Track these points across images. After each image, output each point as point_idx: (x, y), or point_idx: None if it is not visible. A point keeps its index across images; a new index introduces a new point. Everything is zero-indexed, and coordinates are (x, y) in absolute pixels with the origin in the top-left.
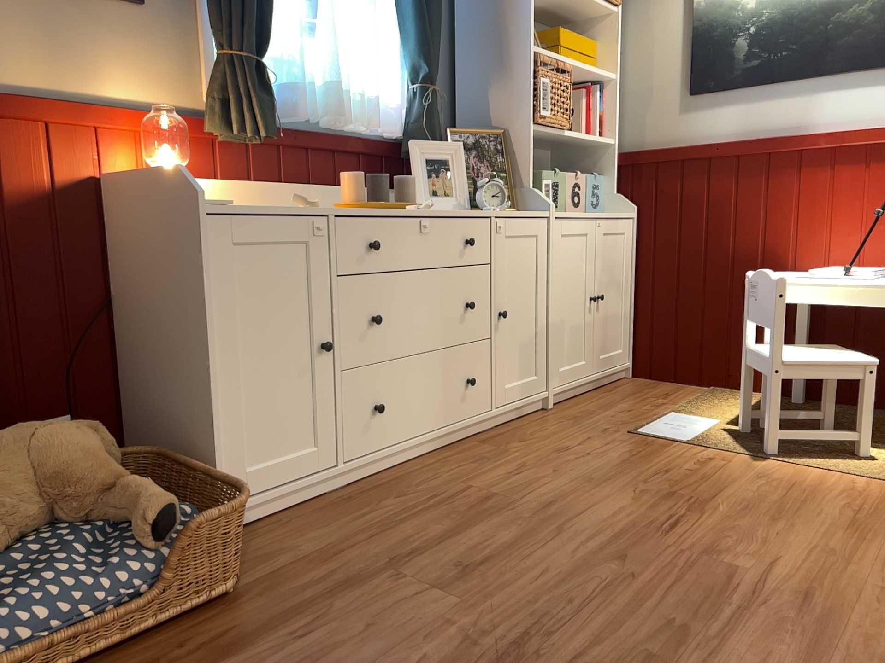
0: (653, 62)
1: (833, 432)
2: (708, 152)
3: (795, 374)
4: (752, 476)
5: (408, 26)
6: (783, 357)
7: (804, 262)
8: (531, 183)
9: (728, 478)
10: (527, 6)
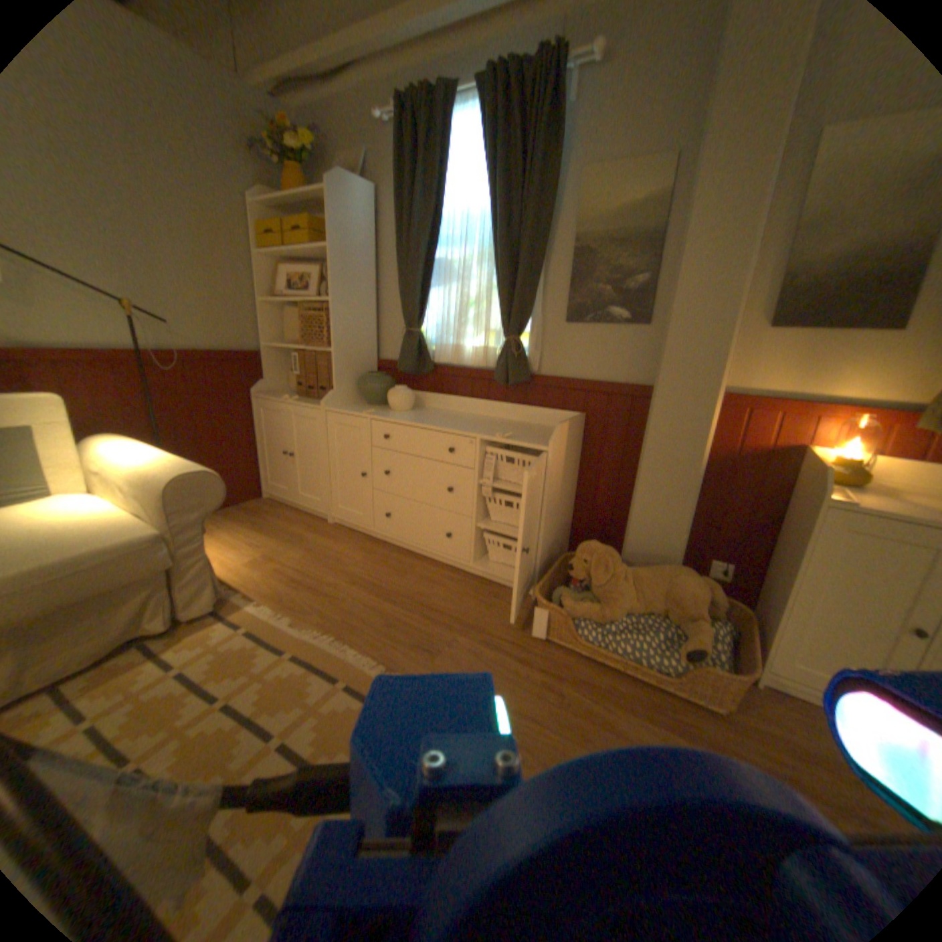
0: None
1: None
2: None
3: None
4: None
5: None
6: None
7: None
8: None
9: None
10: None
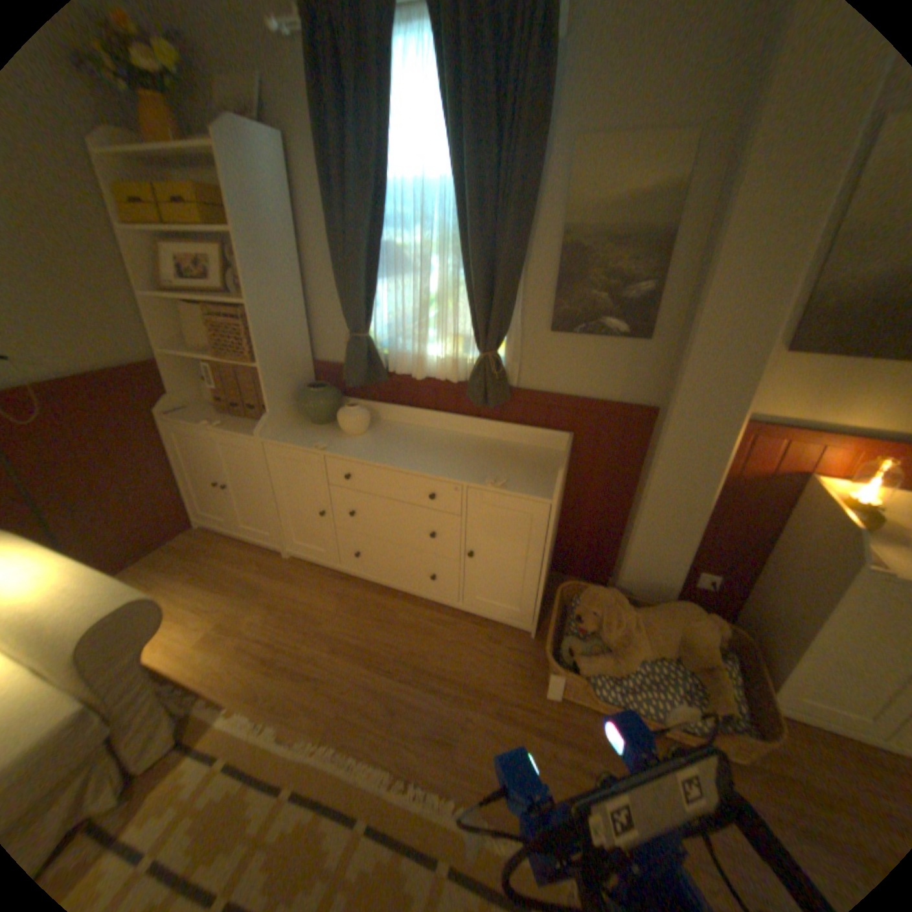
0: None
1: None
2: None
3: None
4: None
5: None
6: None
7: None
8: None
9: None
10: None
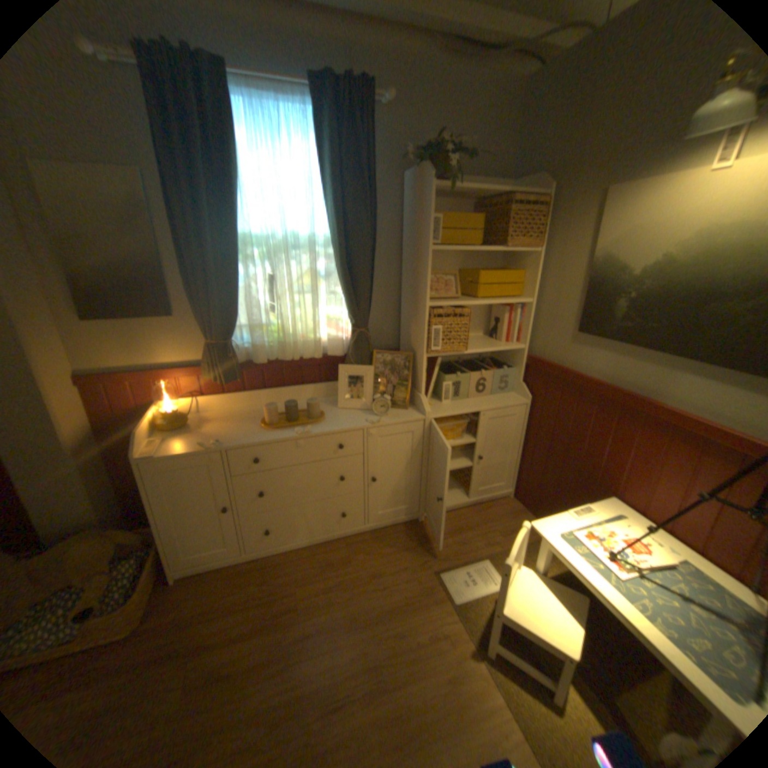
0: (562, 295)
1: (537, 678)
2: (581, 381)
3: (513, 627)
4: (447, 680)
5: (343, 293)
6: (510, 609)
7: (632, 500)
8: (425, 389)
9: (430, 671)
10: (426, 276)
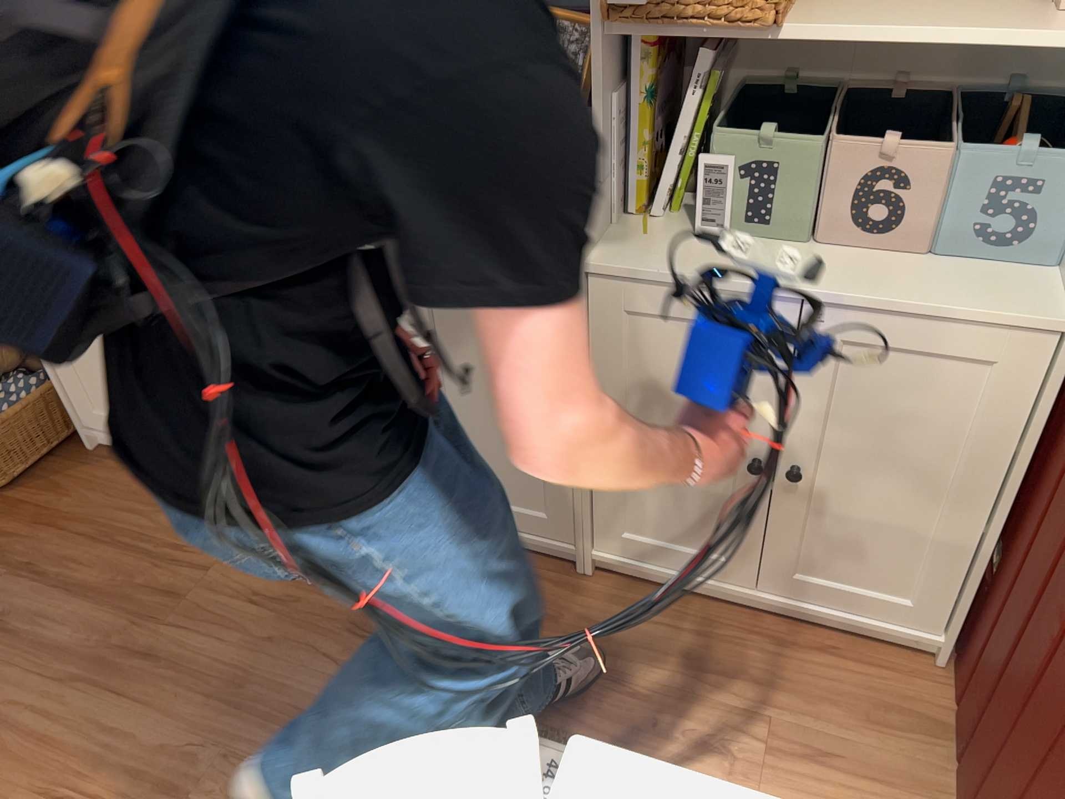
0: None
1: None
2: None
3: None
4: None
5: None
6: None
7: None
8: (617, 173)
9: None
10: None
